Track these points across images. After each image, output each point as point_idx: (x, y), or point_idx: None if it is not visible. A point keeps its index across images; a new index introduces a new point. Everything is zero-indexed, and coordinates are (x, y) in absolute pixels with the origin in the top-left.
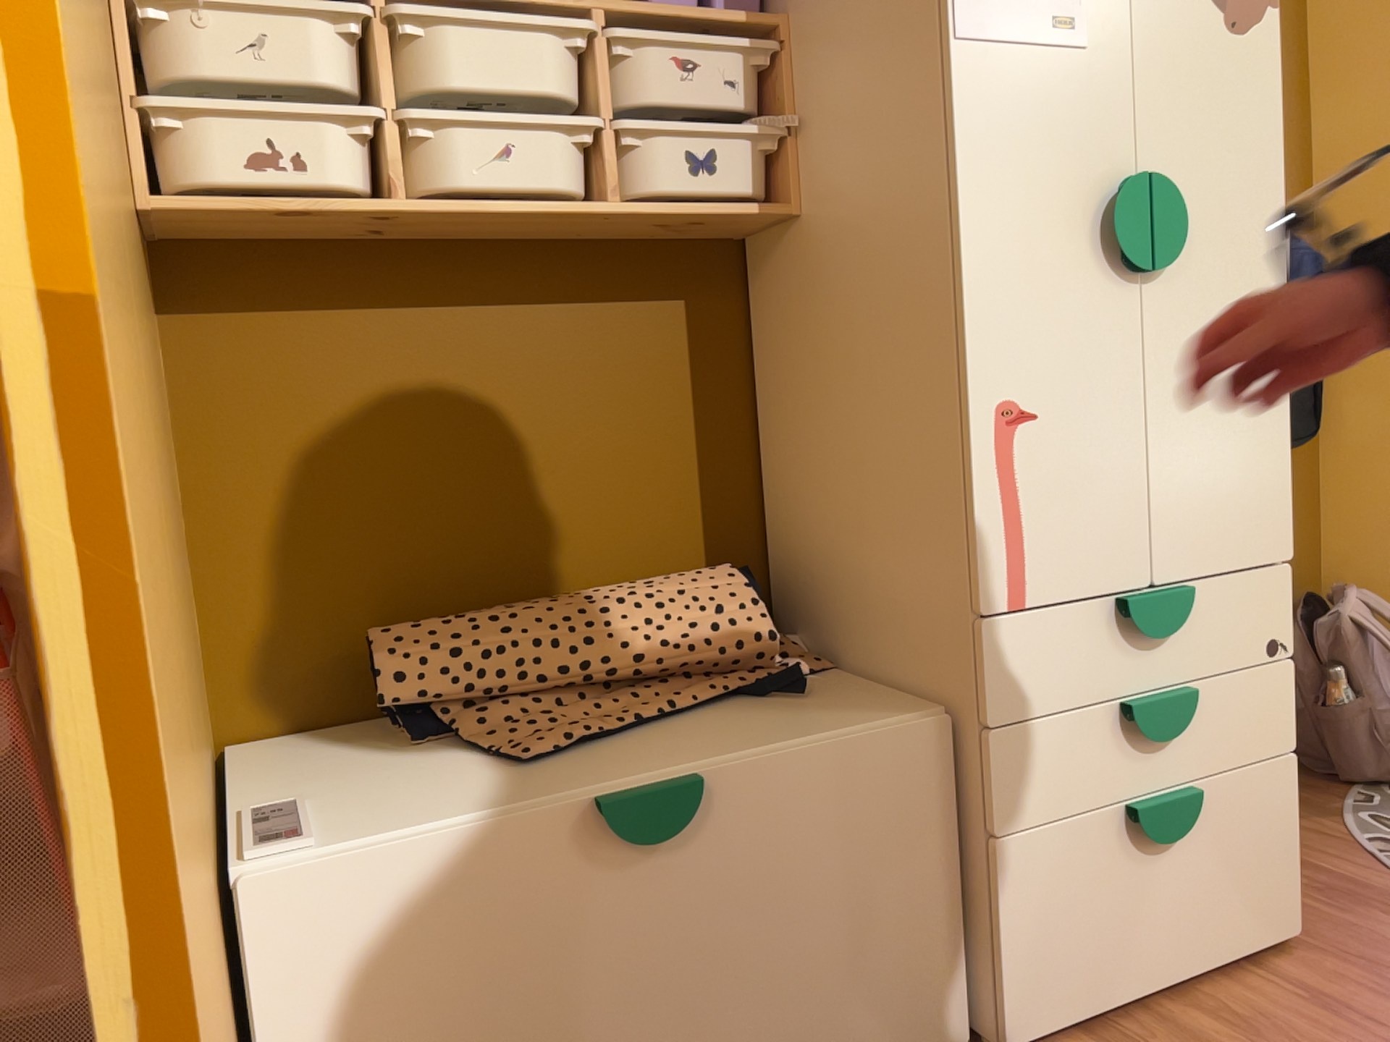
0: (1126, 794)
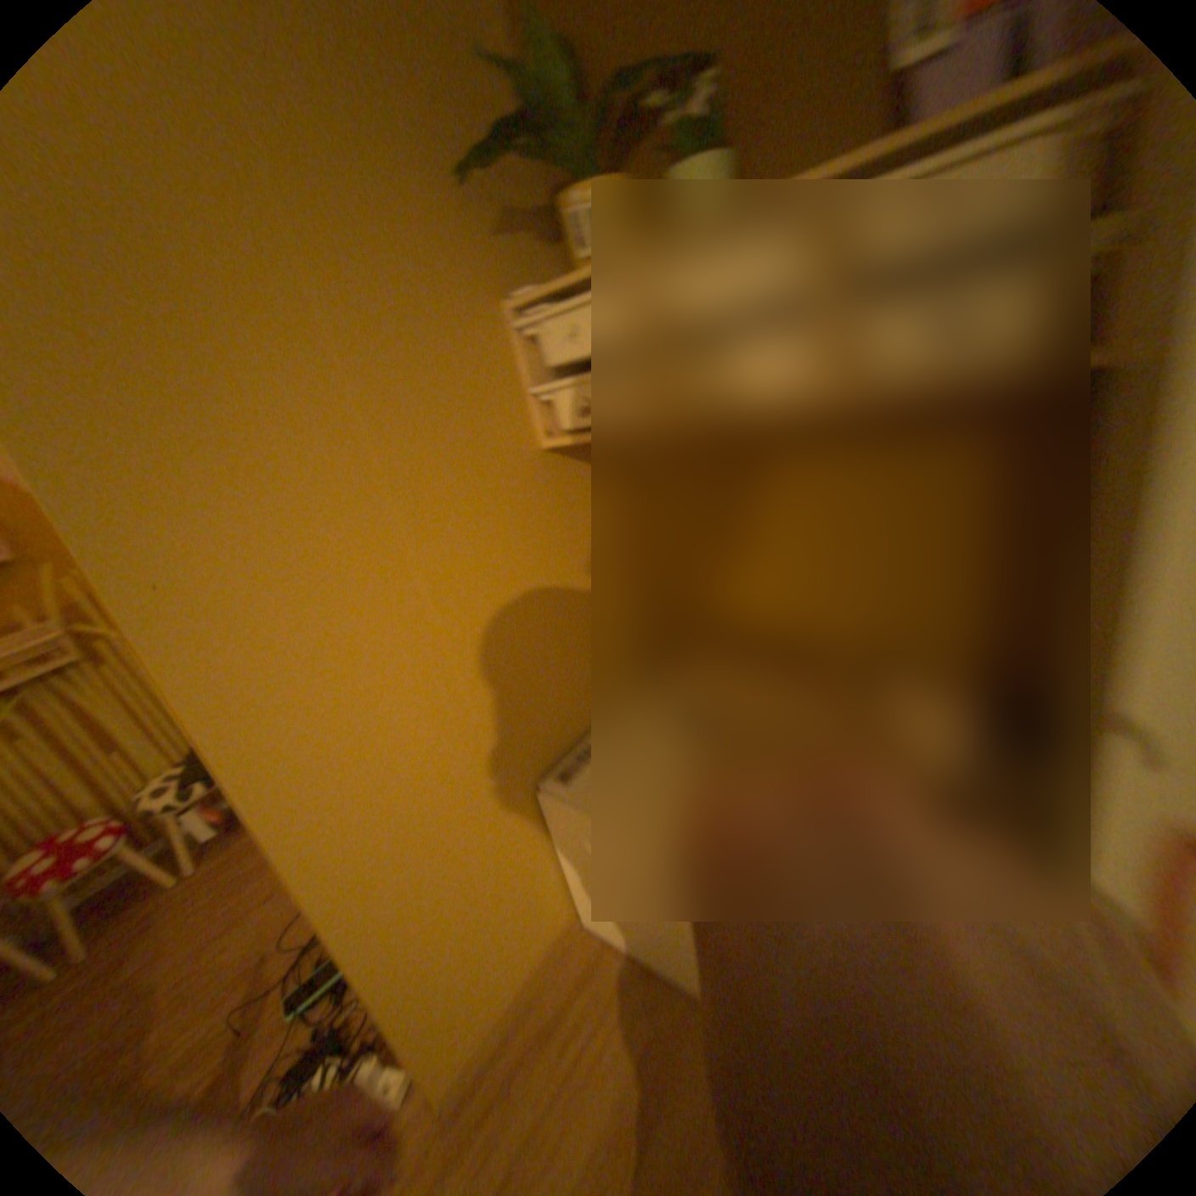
0: None
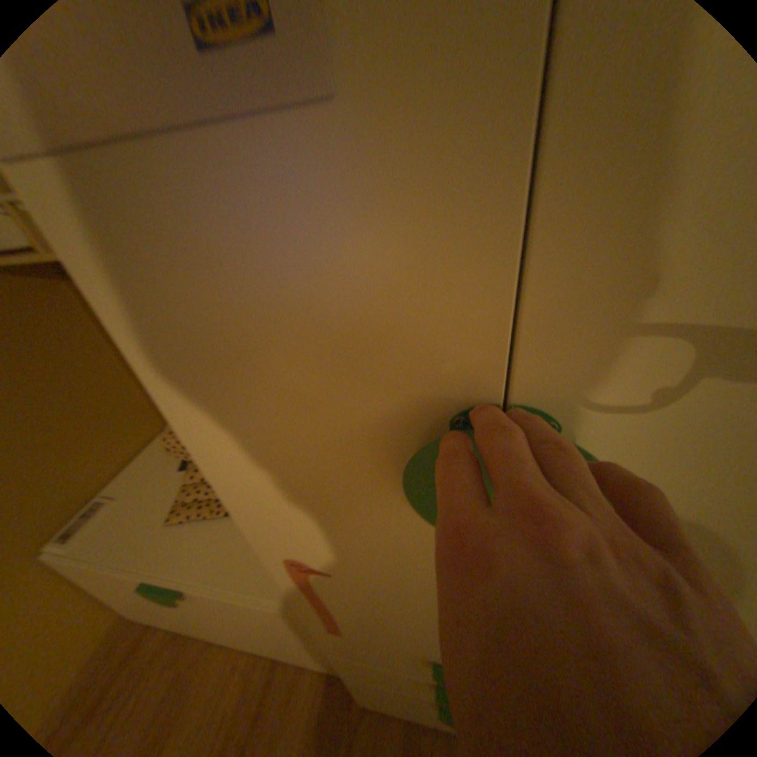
0: (435, 700)
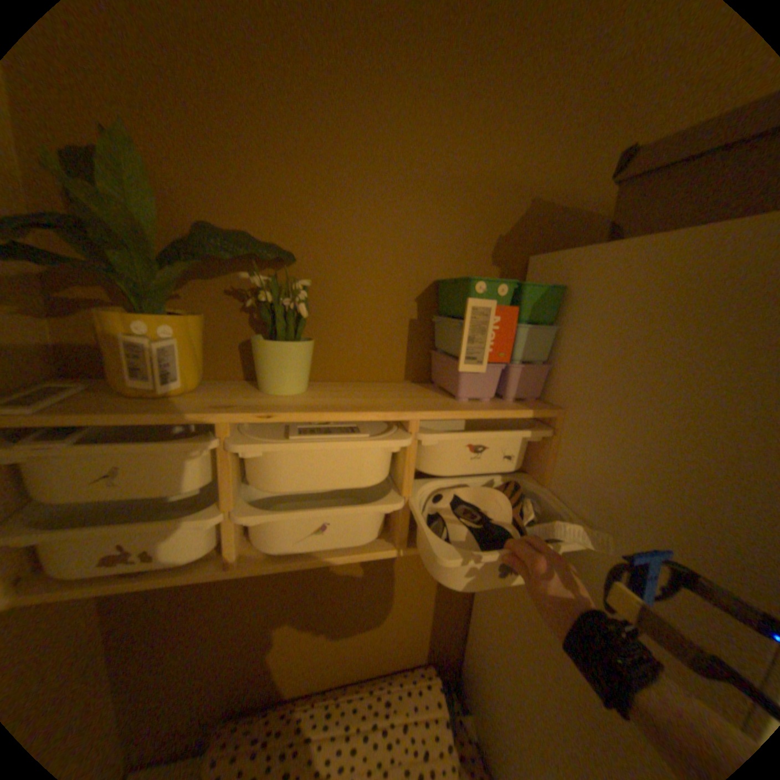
0: None
